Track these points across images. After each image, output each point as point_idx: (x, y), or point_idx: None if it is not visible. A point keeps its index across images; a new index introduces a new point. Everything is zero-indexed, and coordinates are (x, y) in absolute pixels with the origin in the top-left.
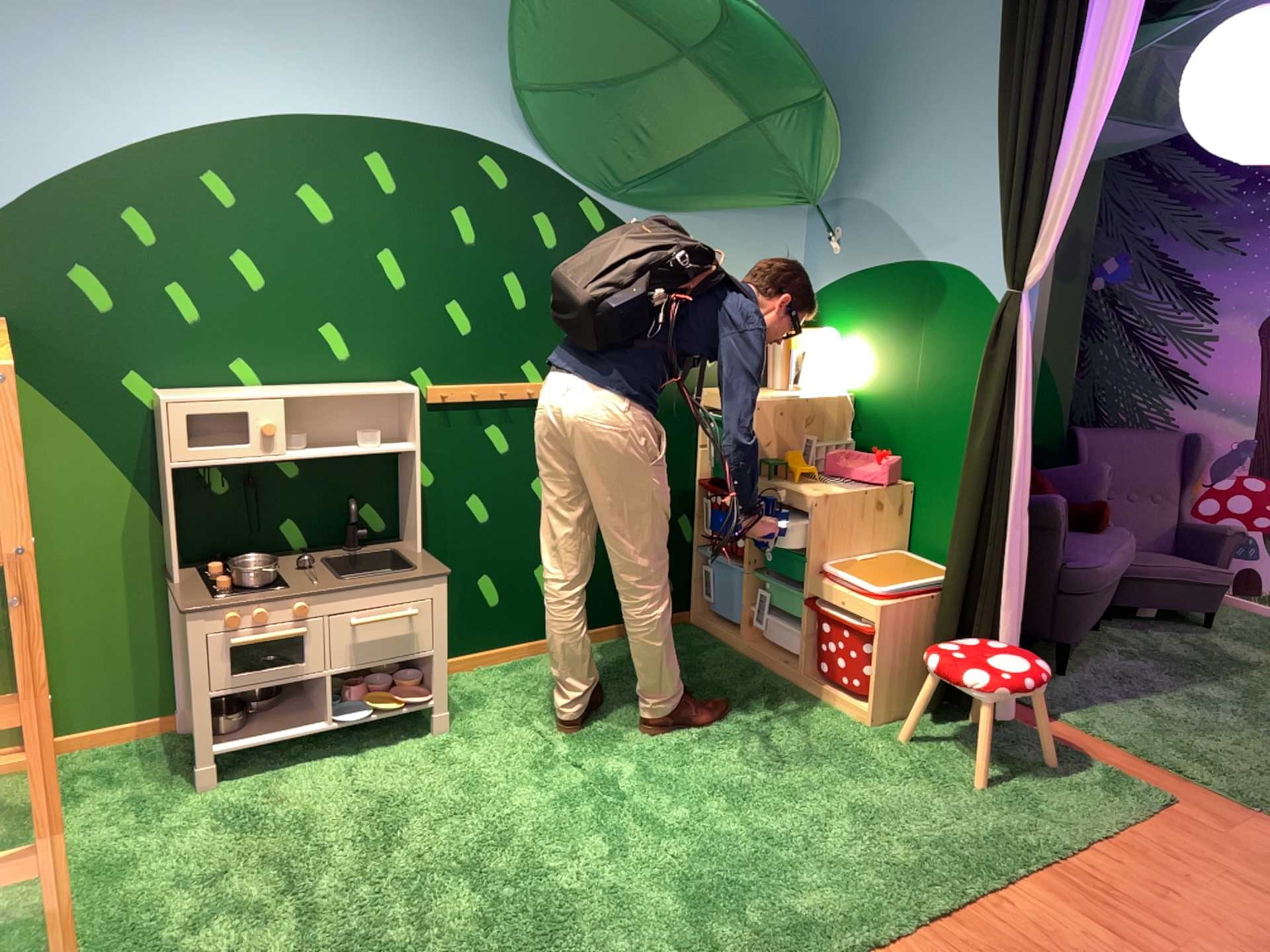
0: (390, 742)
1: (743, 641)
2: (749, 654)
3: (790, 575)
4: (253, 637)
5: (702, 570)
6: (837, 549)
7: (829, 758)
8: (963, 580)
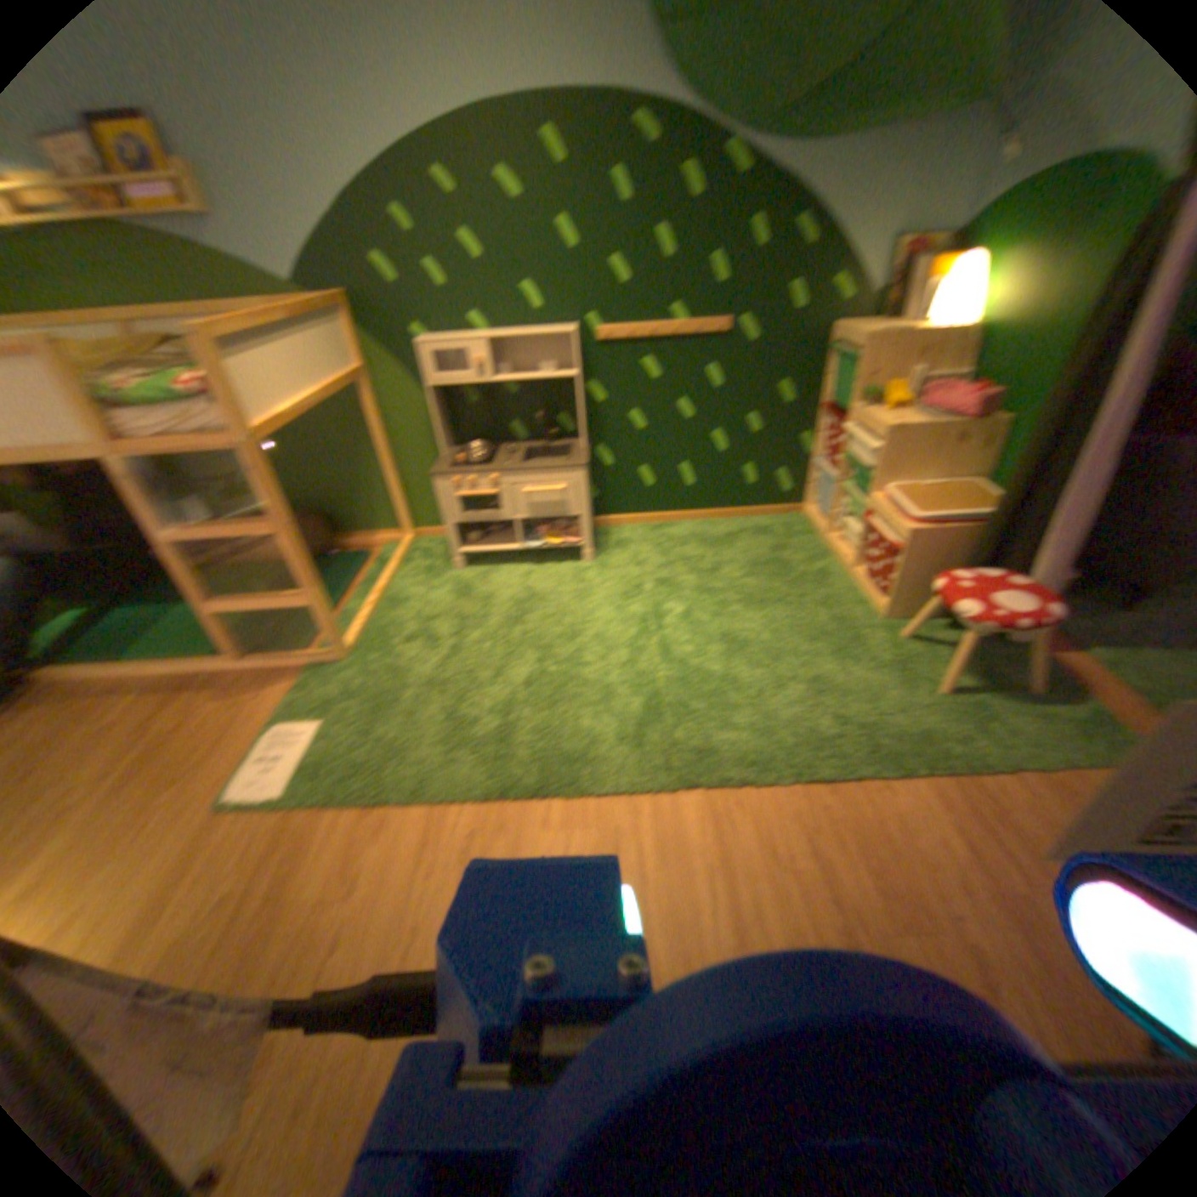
0: (551, 563)
1: (823, 534)
2: (825, 545)
3: (858, 490)
4: (458, 493)
5: (809, 476)
6: (905, 474)
7: (824, 640)
8: (1009, 520)
